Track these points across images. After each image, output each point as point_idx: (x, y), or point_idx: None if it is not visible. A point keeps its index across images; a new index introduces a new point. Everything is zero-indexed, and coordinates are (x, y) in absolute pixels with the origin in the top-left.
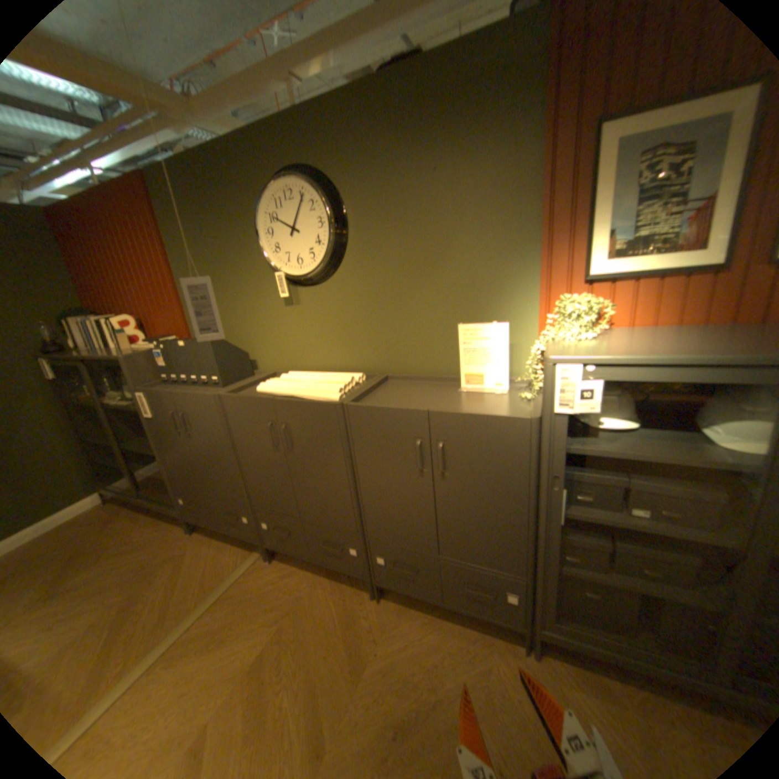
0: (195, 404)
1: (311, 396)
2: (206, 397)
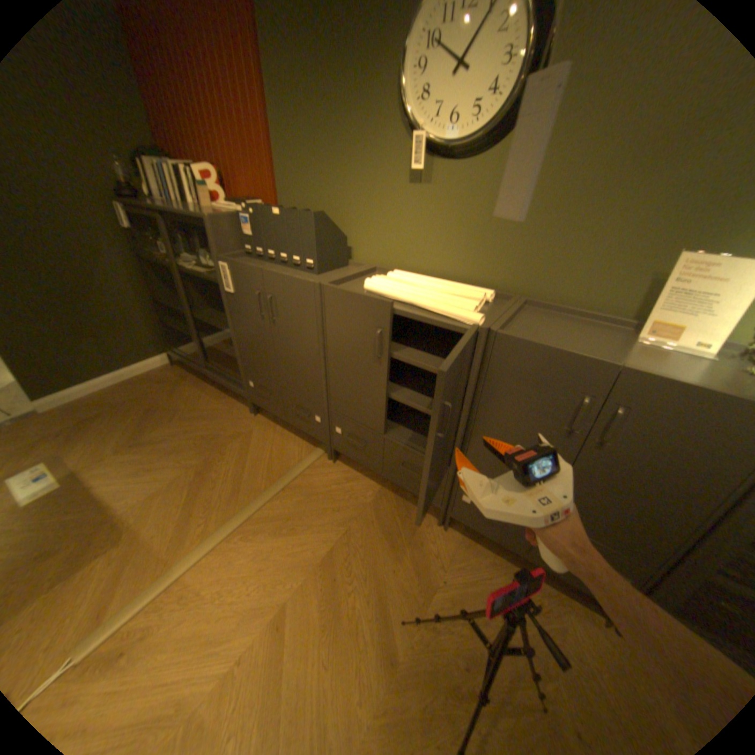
0: (290, 289)
1: (441, 308)
2: (305, 284)
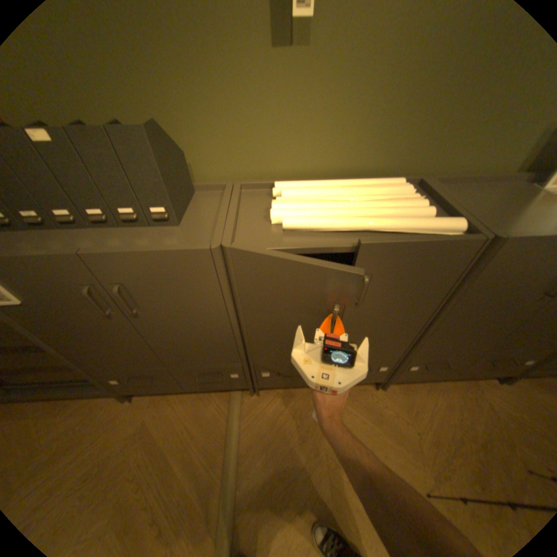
0: (156, 268)
1: (412, 226)
2: (190, 254)
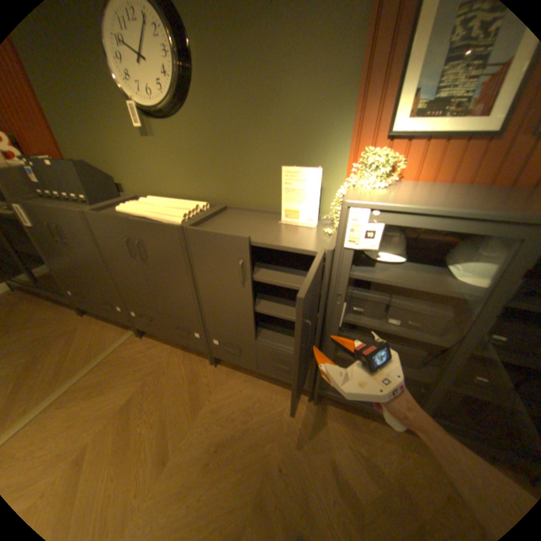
0: (64, 217)
1: (159, 218)
2: (72, 212)
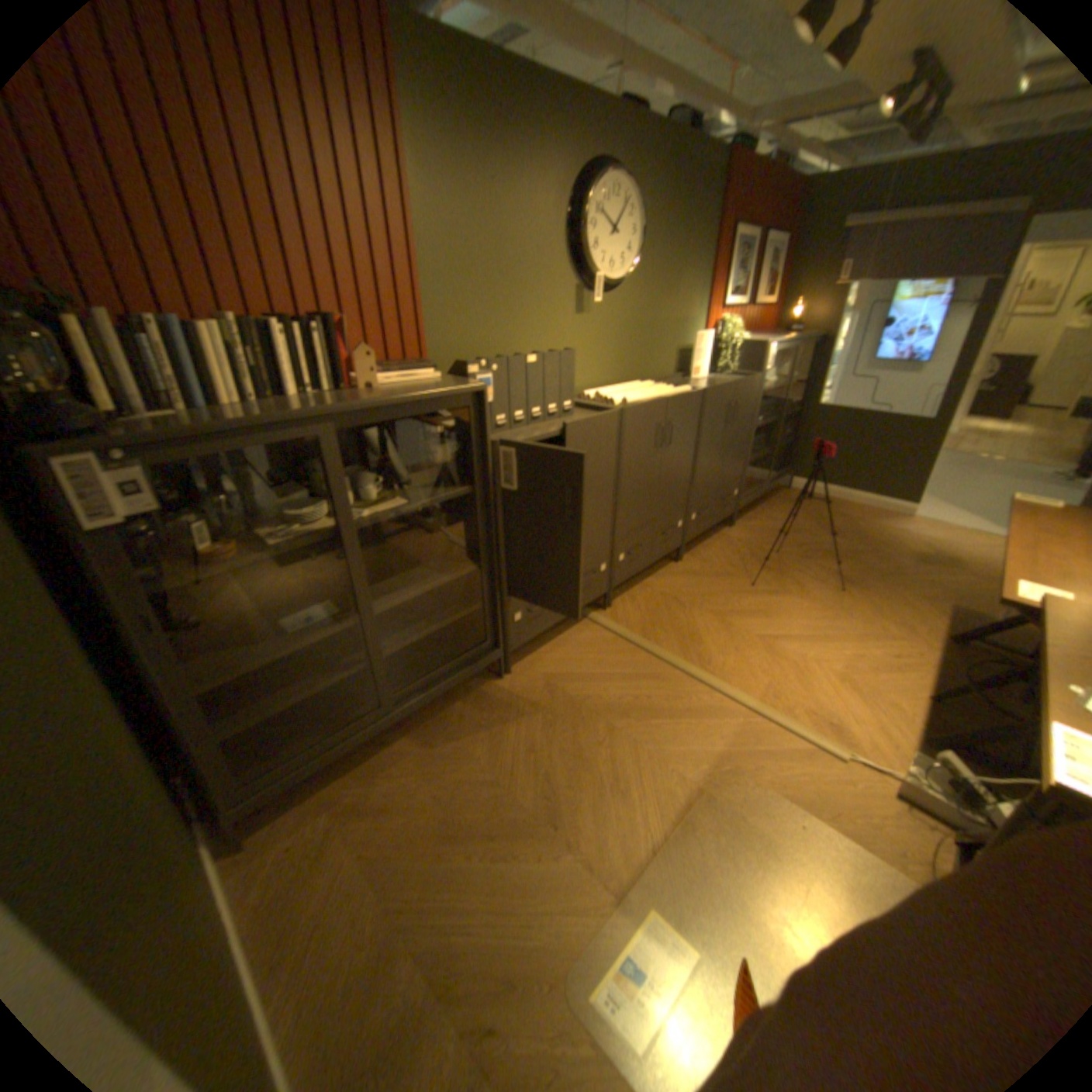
0: (594, 431)
1: (673, 393)
2: (610, 417)
